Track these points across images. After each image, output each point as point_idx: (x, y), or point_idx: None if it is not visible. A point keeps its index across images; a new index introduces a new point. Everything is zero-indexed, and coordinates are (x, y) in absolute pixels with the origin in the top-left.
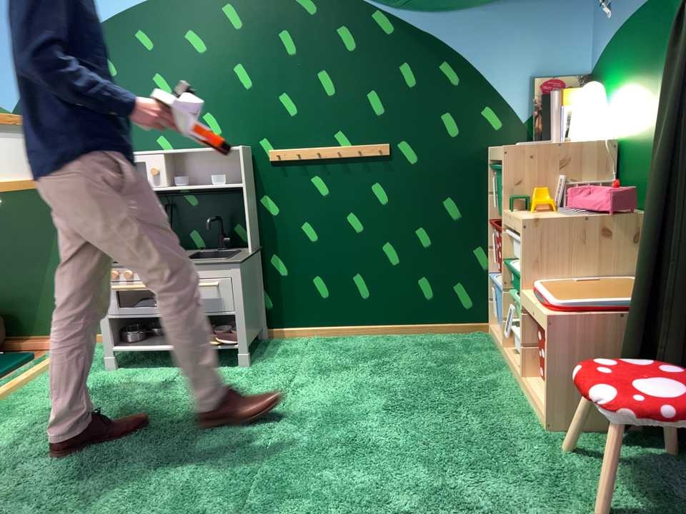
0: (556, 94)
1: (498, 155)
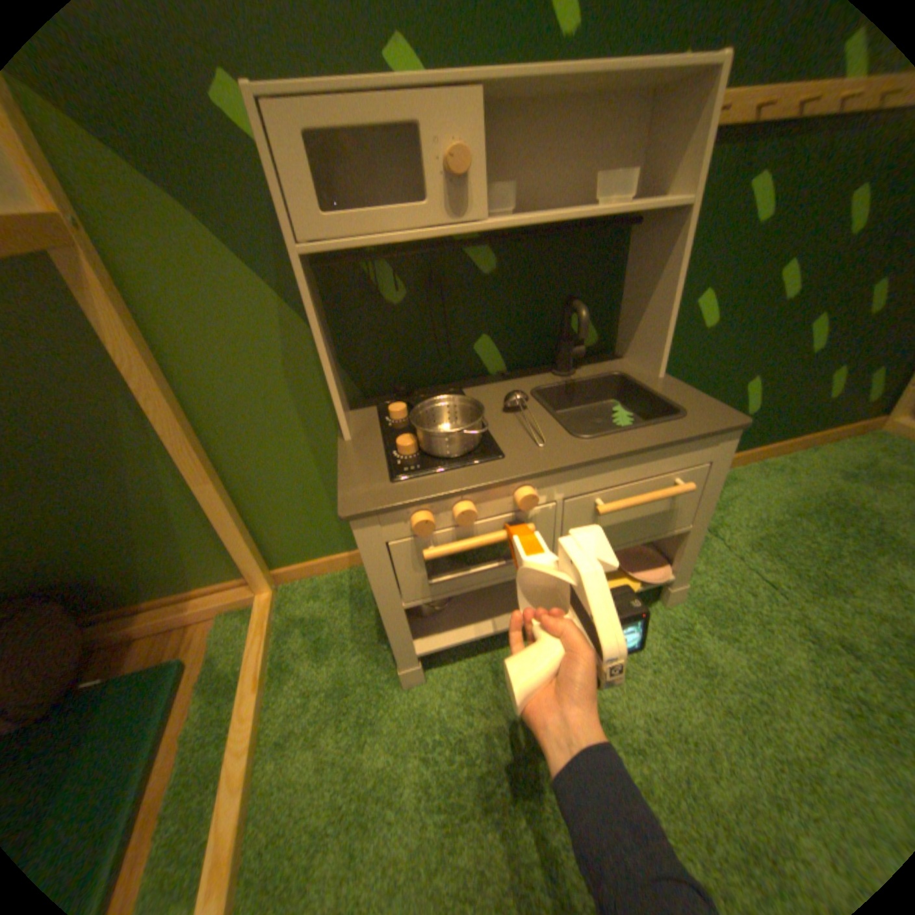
0: None
1: None
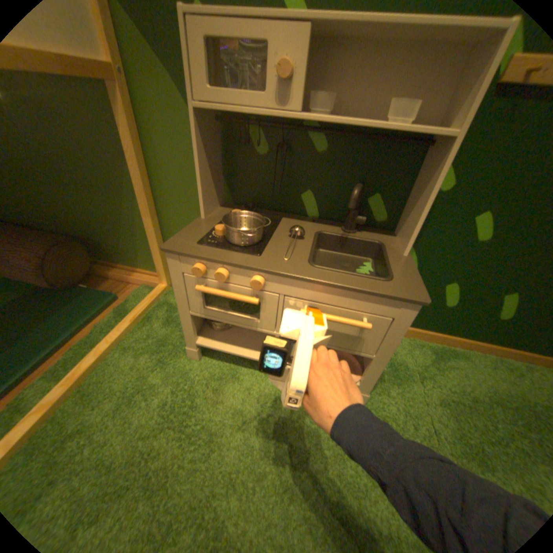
0: None
1: None
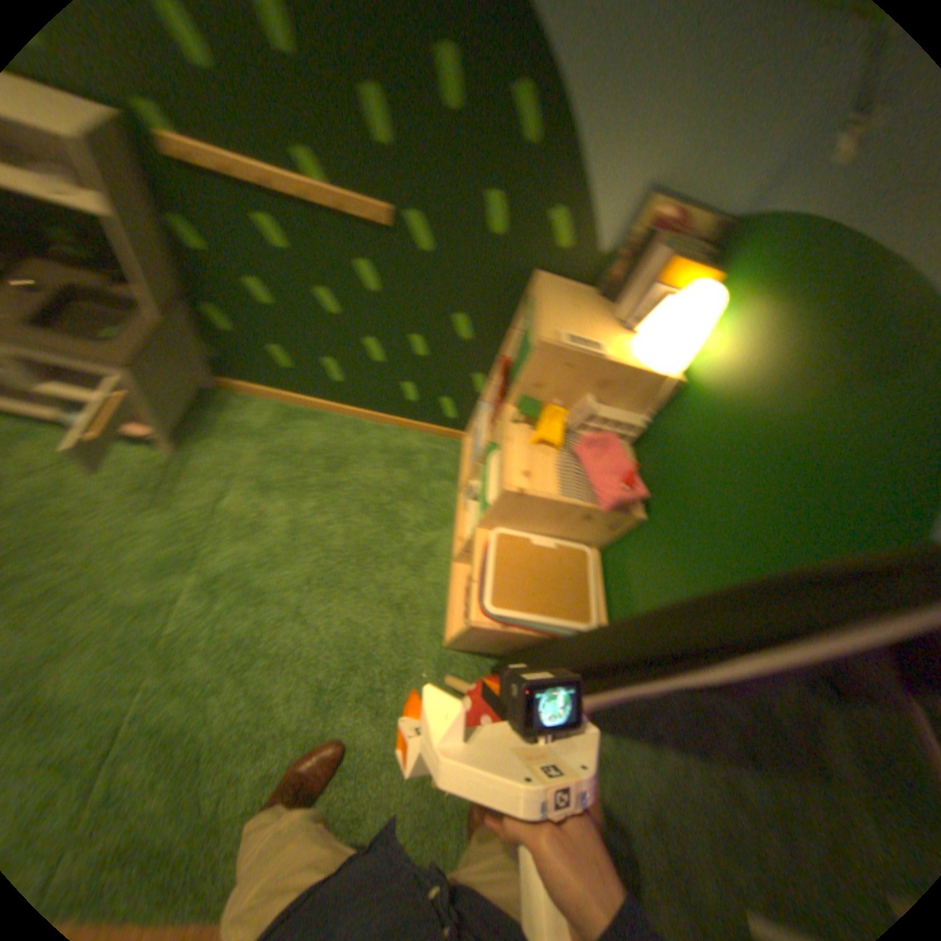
0: (665, 246)
1: (532, 325)
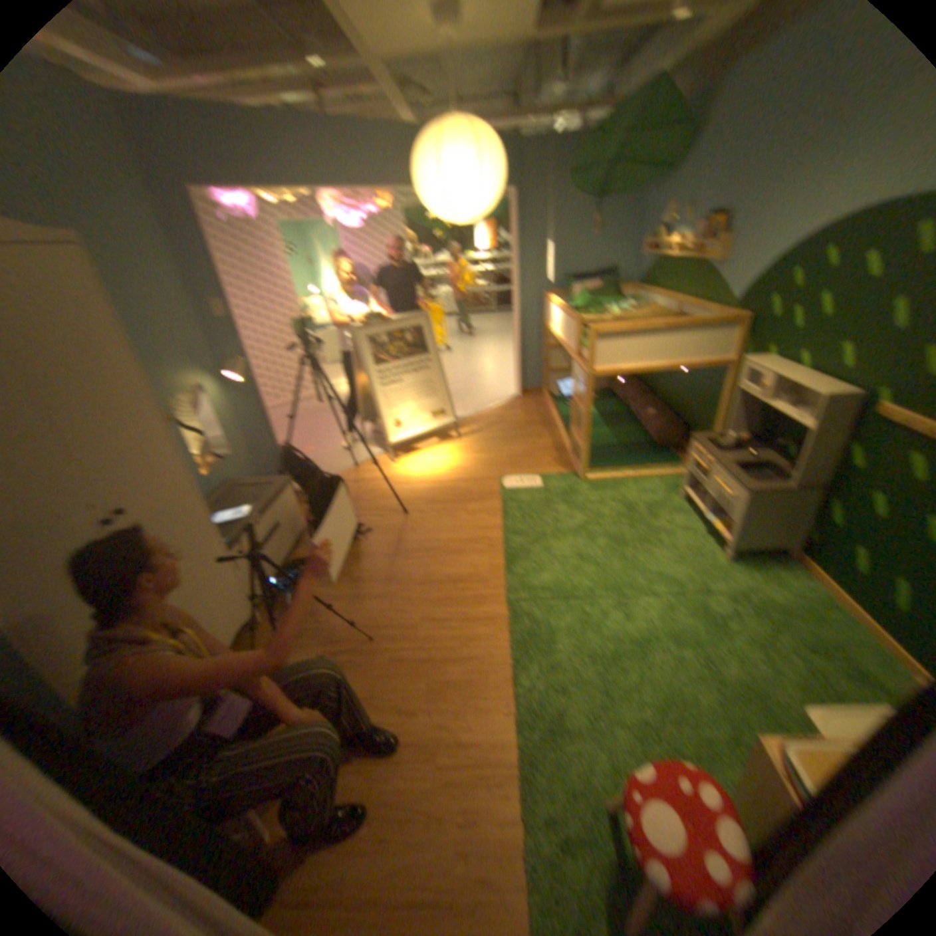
0: None
1: None
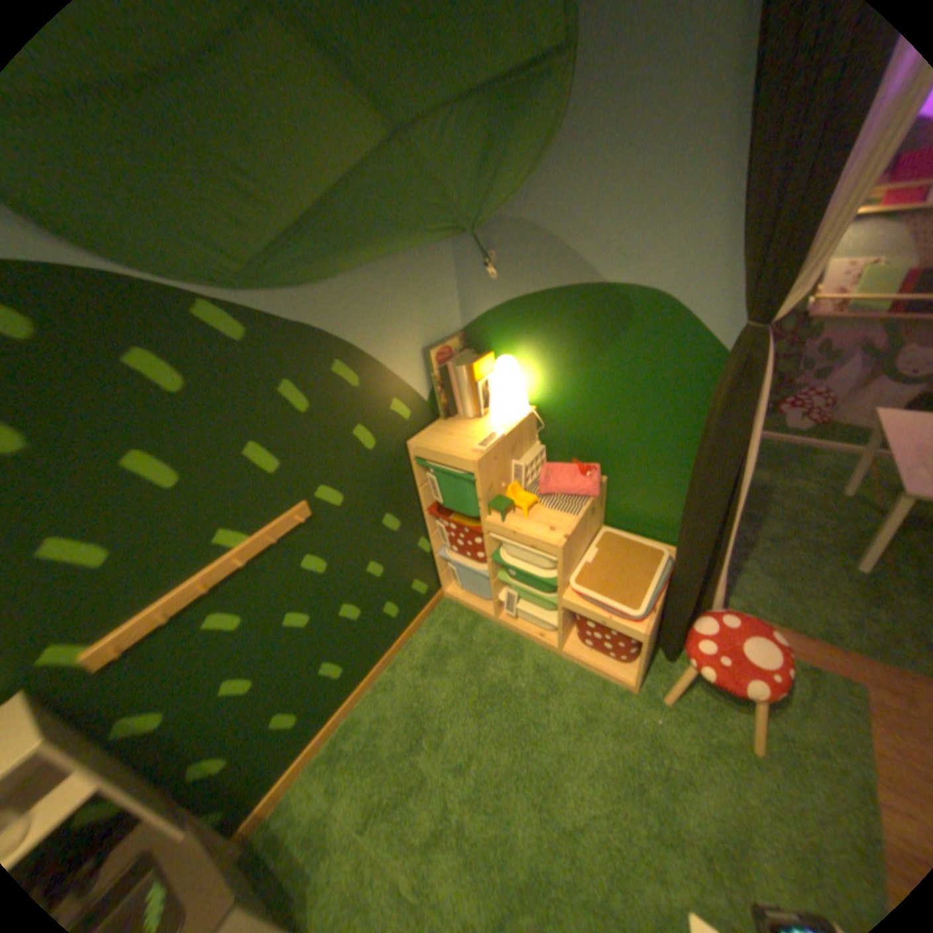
0: (457, 366)
1: (451, 462)
